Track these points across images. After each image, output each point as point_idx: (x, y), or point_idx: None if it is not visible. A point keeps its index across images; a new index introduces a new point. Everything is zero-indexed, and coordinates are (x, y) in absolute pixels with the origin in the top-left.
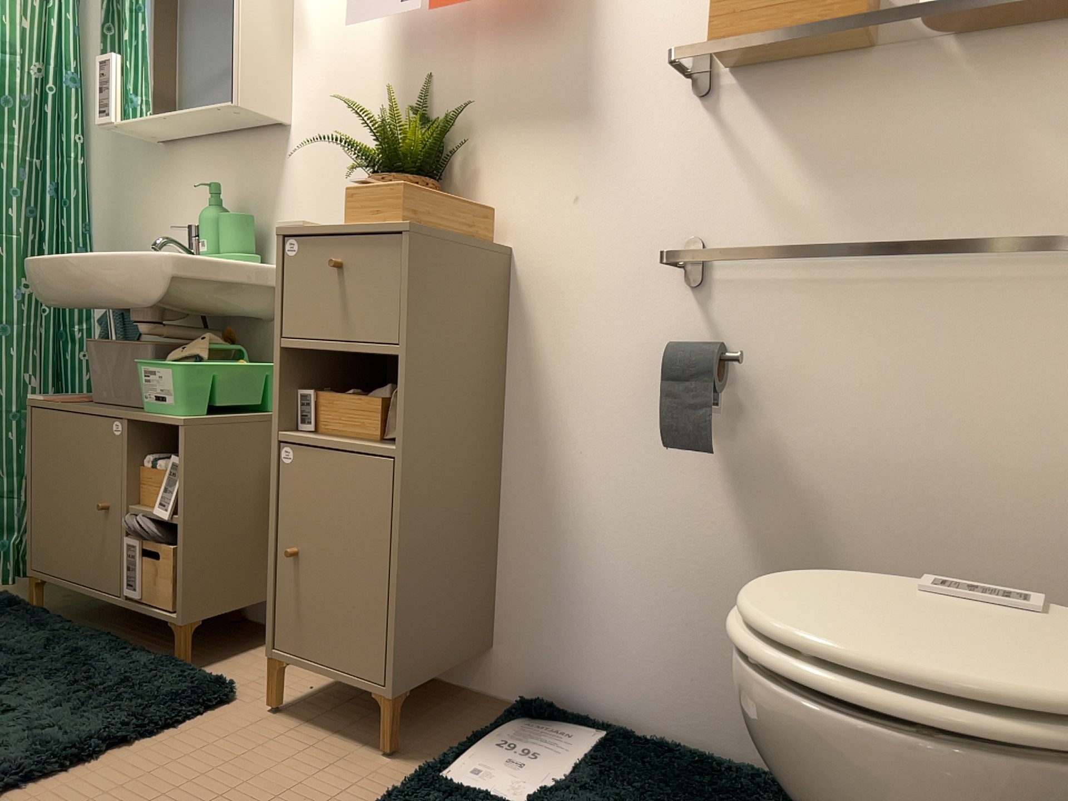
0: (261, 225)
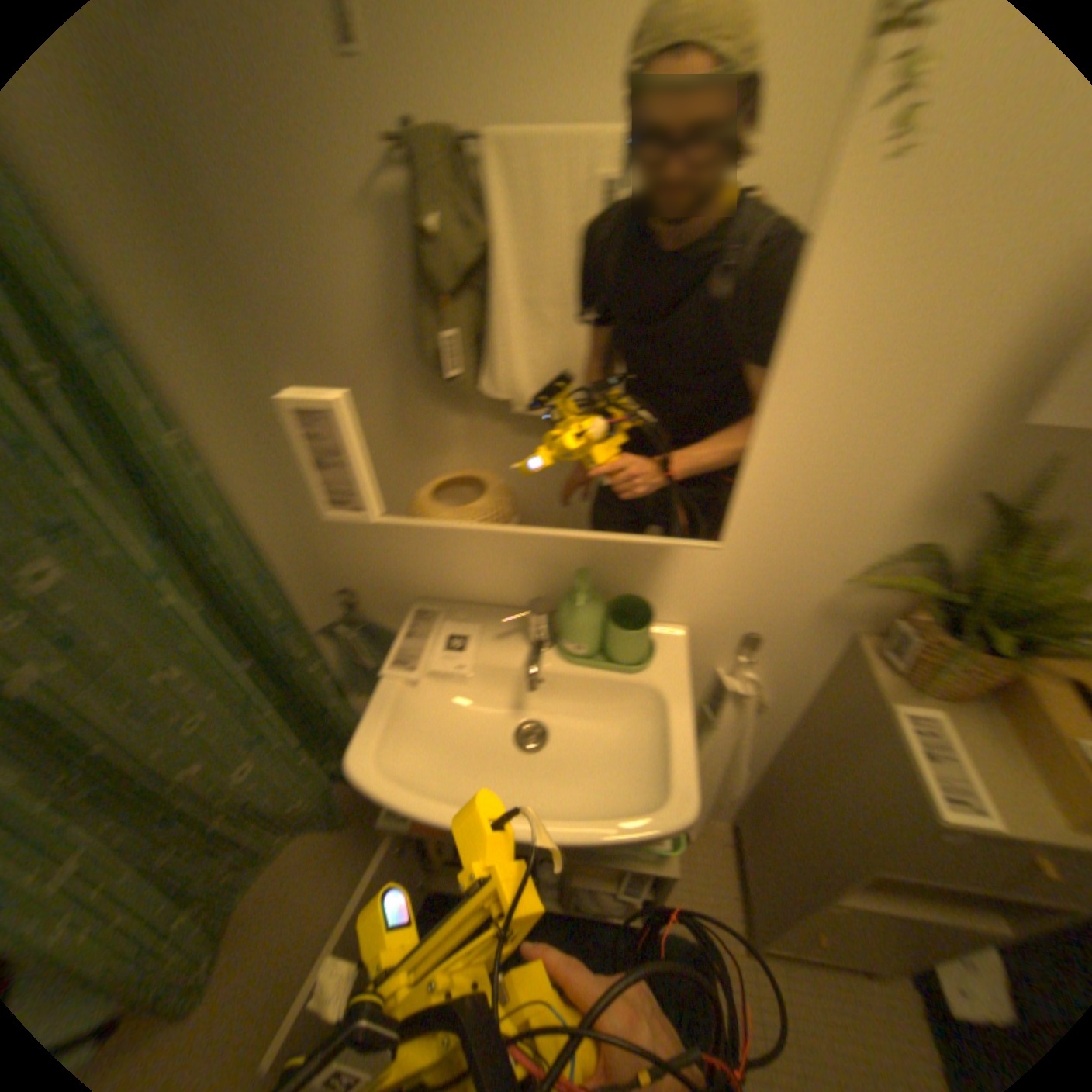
0: (616, 577)
